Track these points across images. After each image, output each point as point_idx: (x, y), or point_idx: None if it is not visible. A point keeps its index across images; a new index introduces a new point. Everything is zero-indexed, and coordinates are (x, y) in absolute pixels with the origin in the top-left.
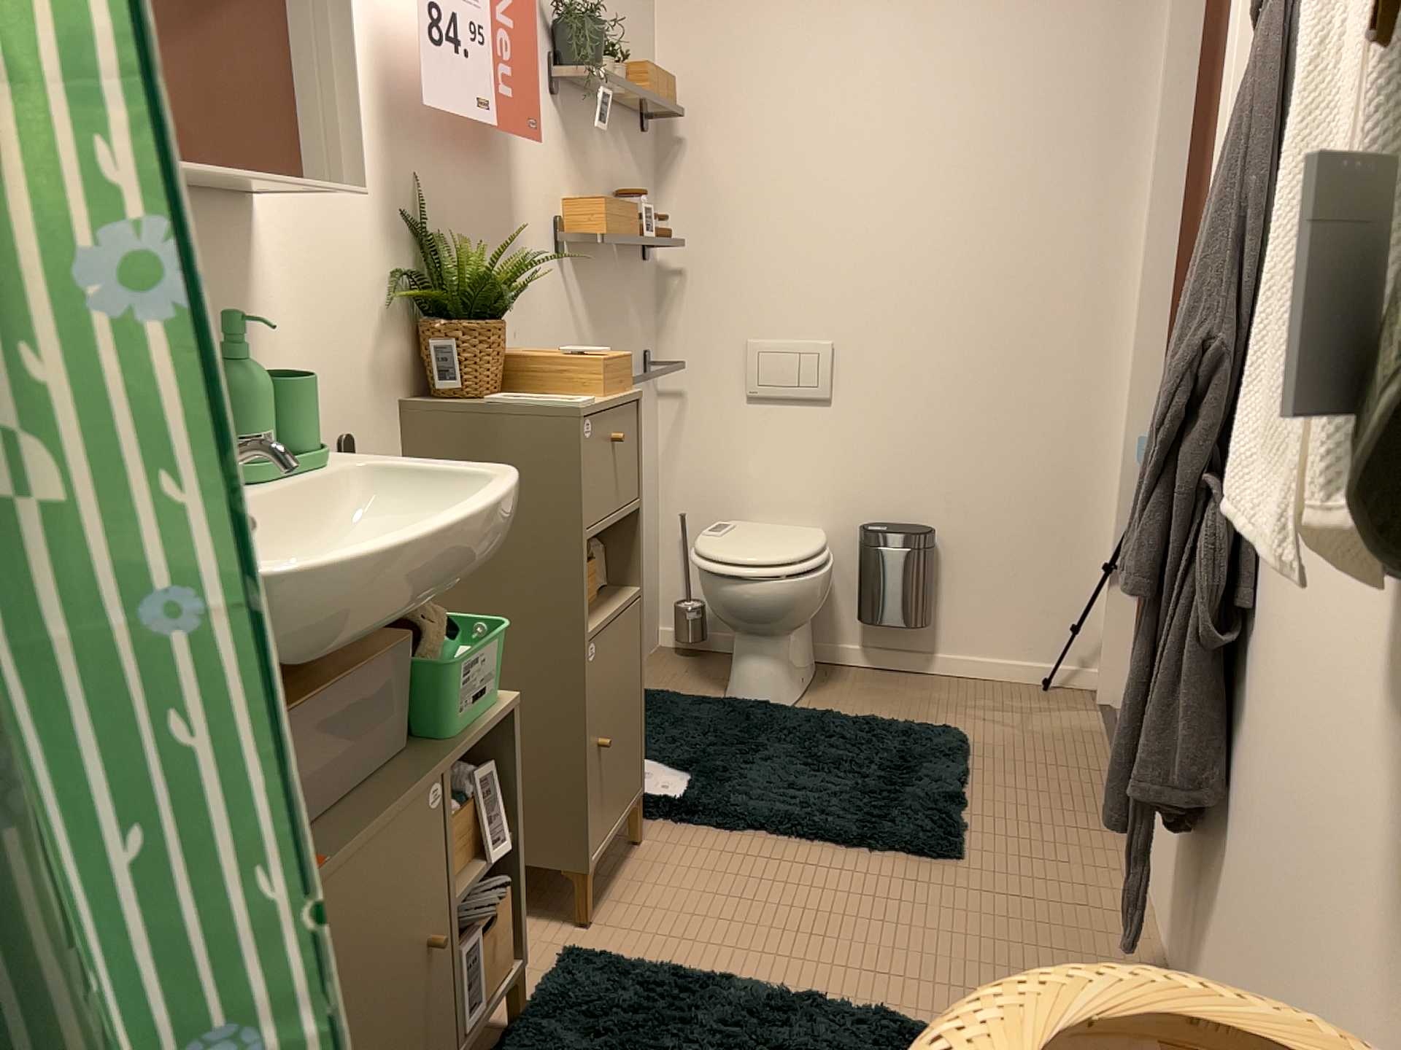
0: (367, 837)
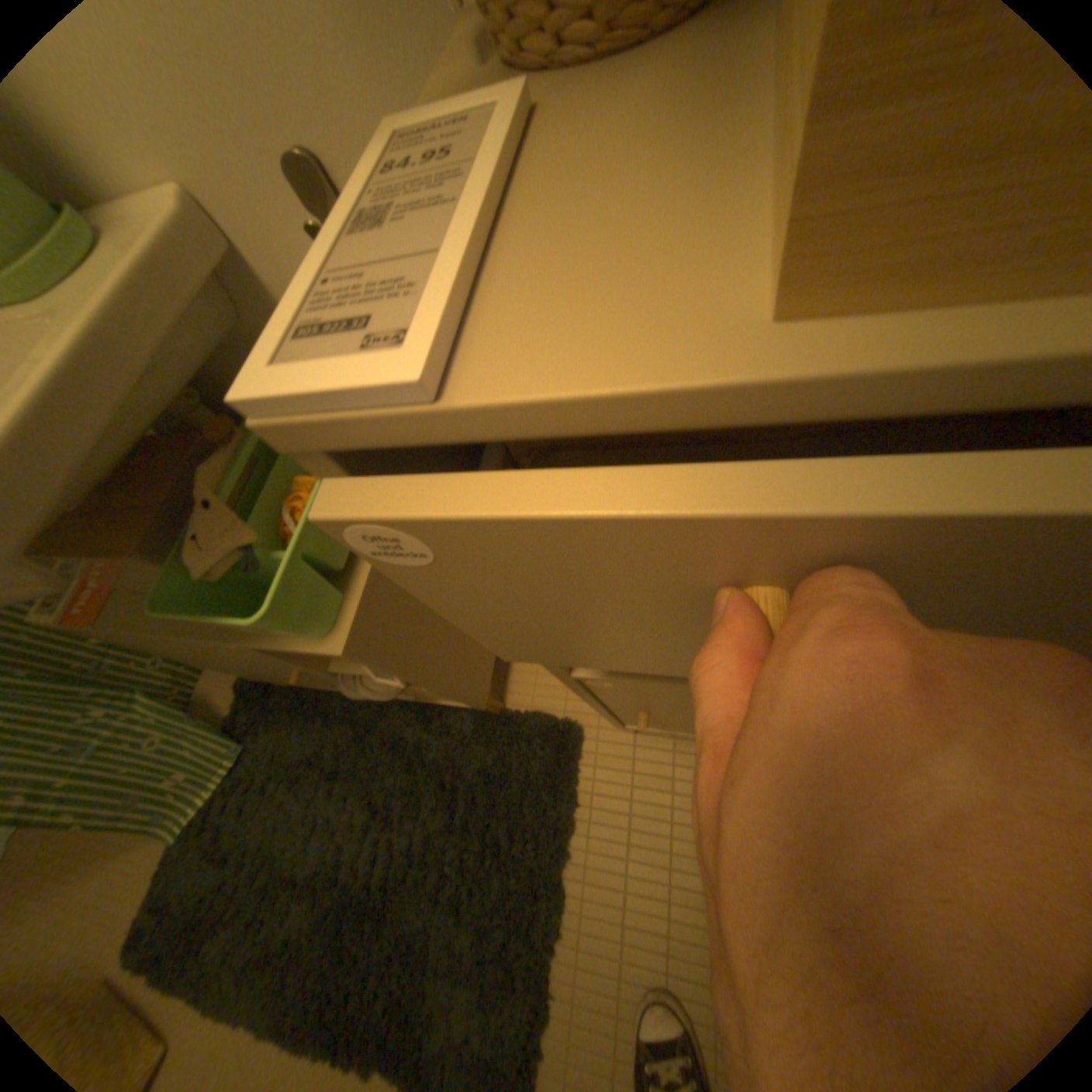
0: (134, 631)
